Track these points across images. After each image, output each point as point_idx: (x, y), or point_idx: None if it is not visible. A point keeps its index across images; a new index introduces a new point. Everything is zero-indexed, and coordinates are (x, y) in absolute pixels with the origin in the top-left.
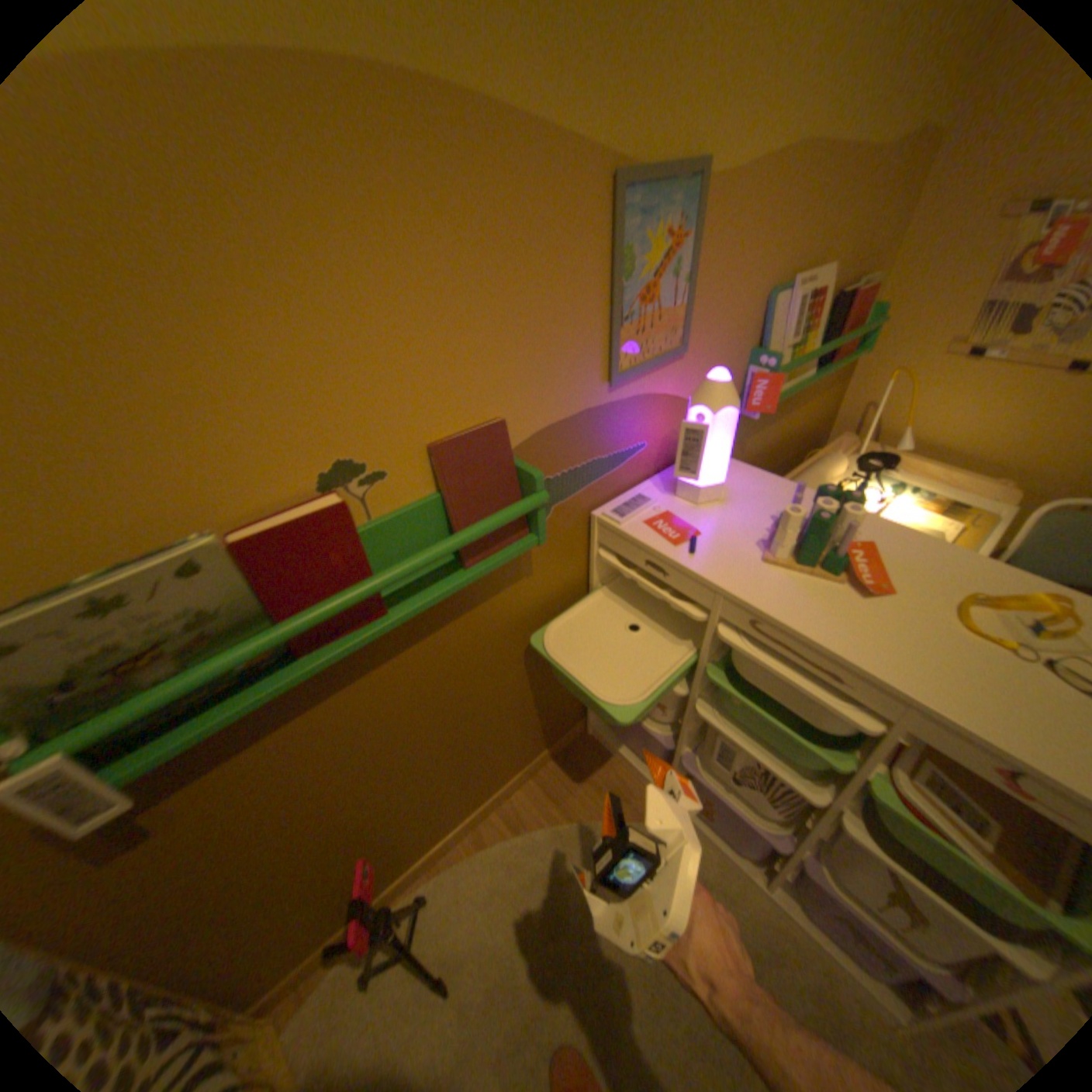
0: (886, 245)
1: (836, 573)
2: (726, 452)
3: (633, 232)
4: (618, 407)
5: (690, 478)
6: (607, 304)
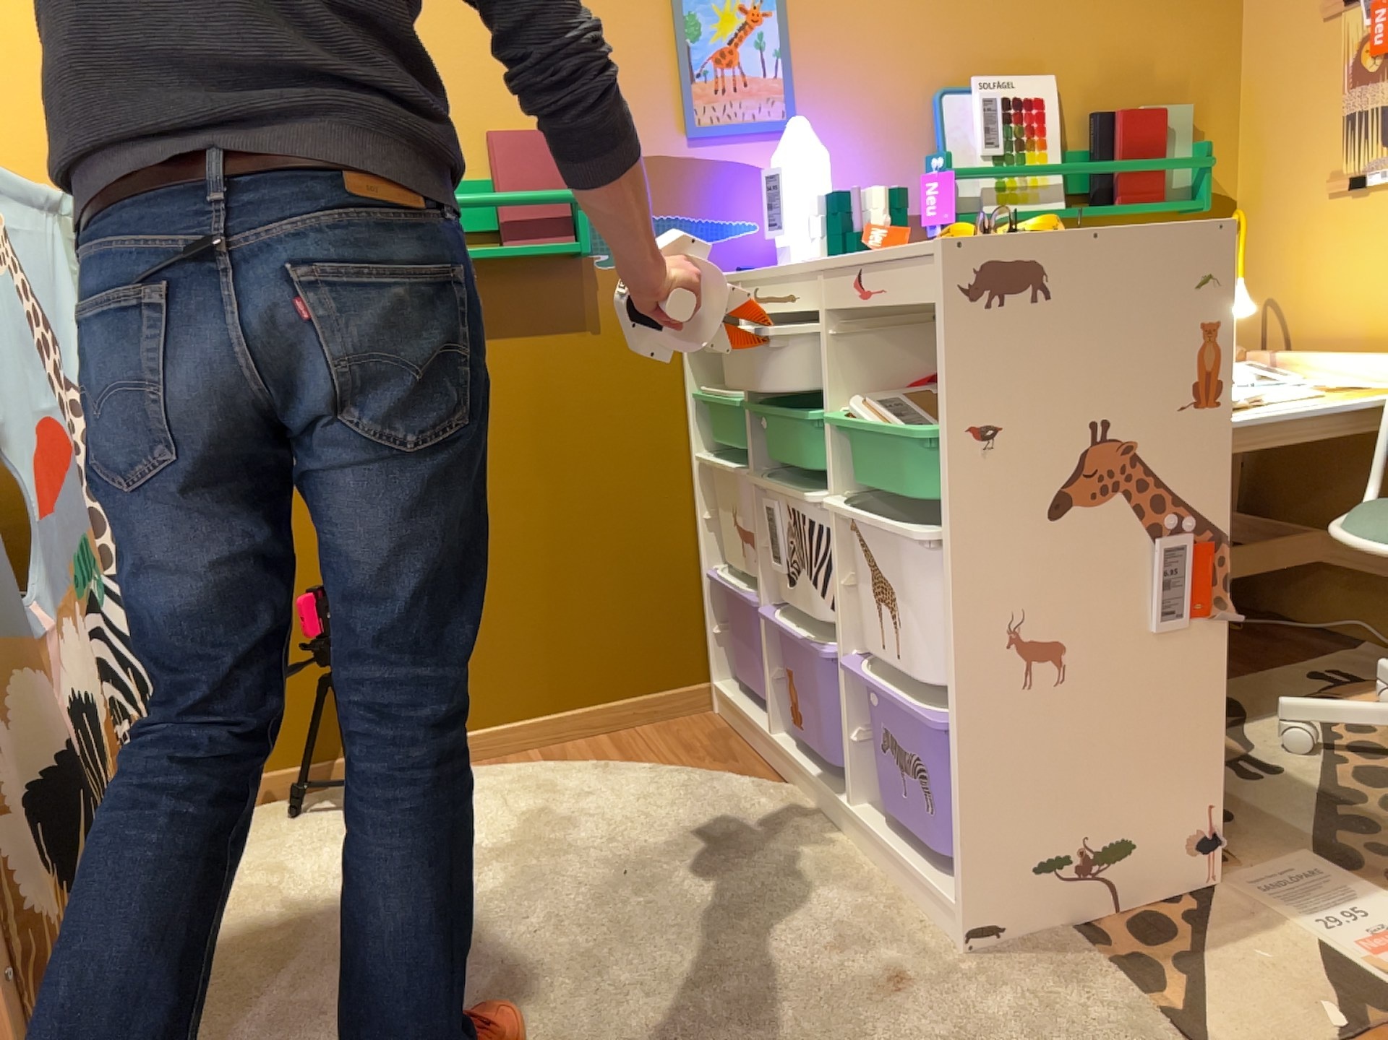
0: (1190, 80)
1: (852, 251)
2: (815, 206)
3: (693, 6)
4: (703, 167)
5: (785, 243)
6: (672, 61)
